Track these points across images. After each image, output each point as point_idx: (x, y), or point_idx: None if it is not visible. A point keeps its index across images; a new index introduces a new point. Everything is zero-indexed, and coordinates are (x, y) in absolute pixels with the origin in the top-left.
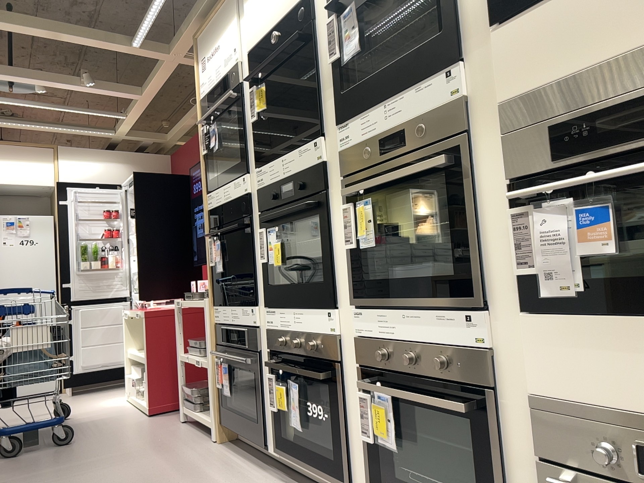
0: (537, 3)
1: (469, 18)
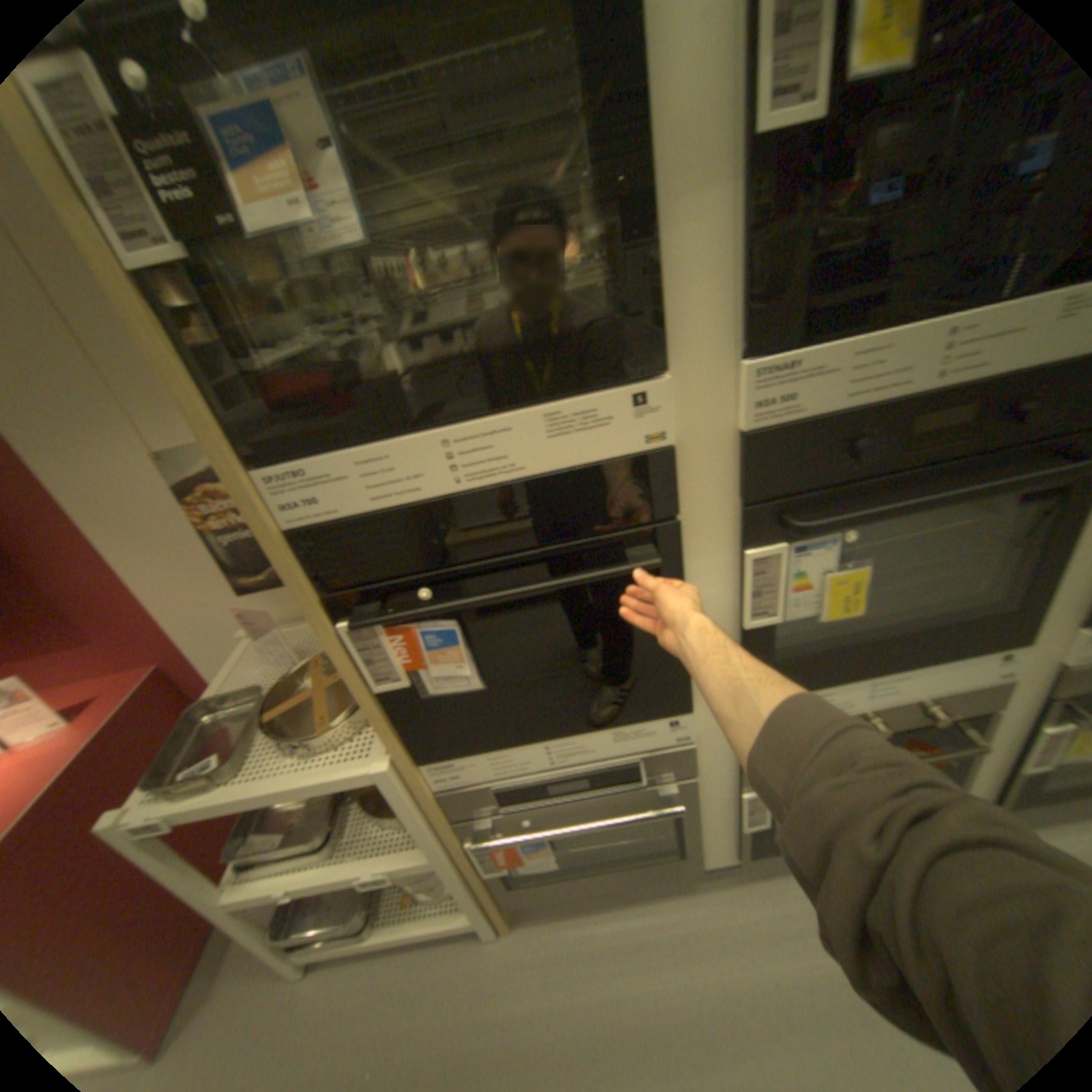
0: None
1: None
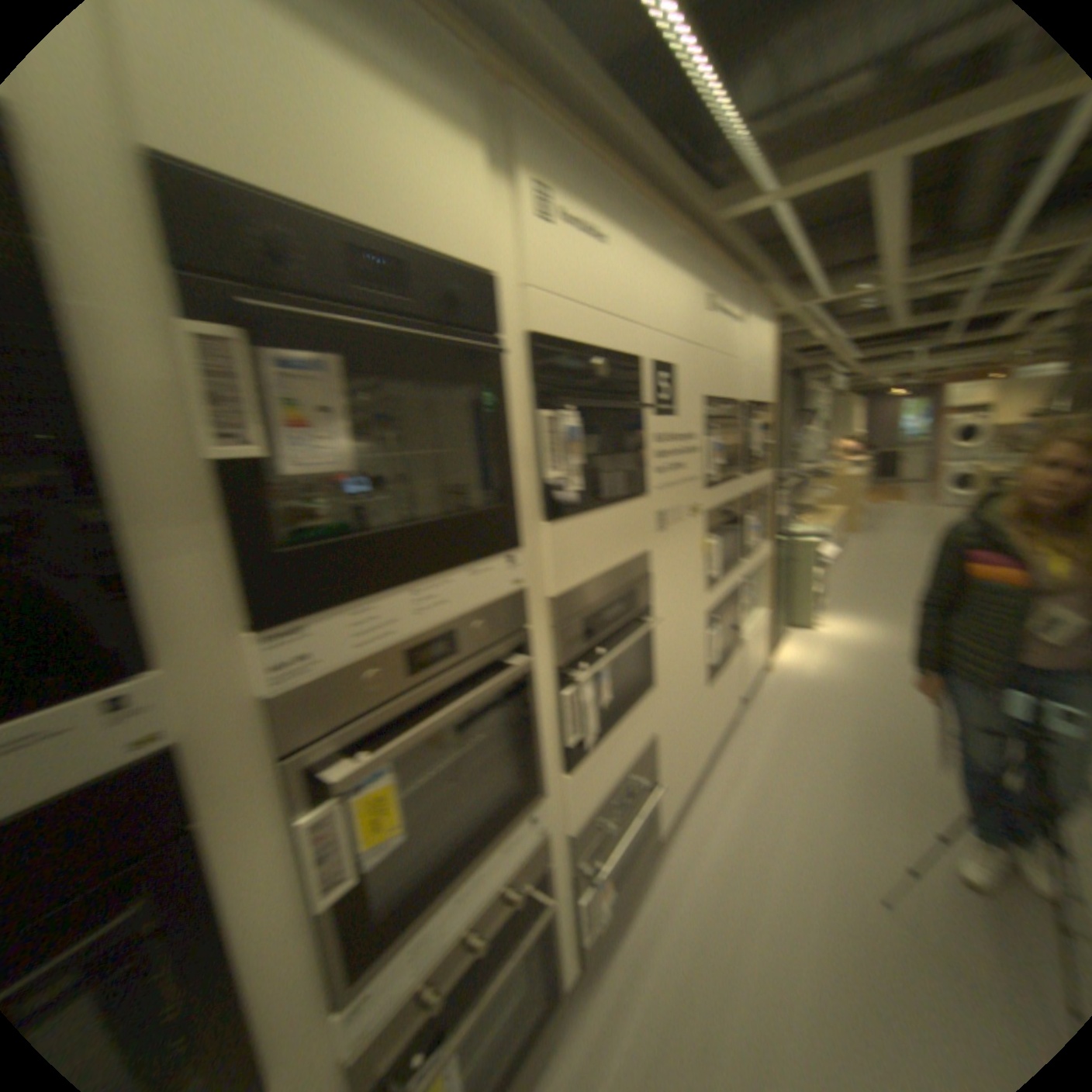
0: (576, 517)
1: (527, 502)
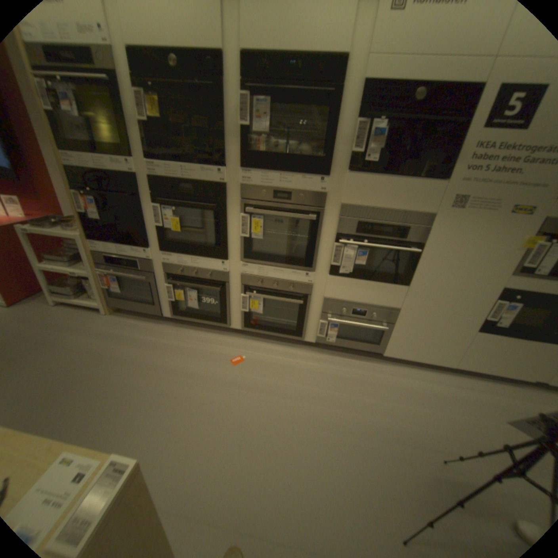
0: (368, 174)
1: (338, 159)
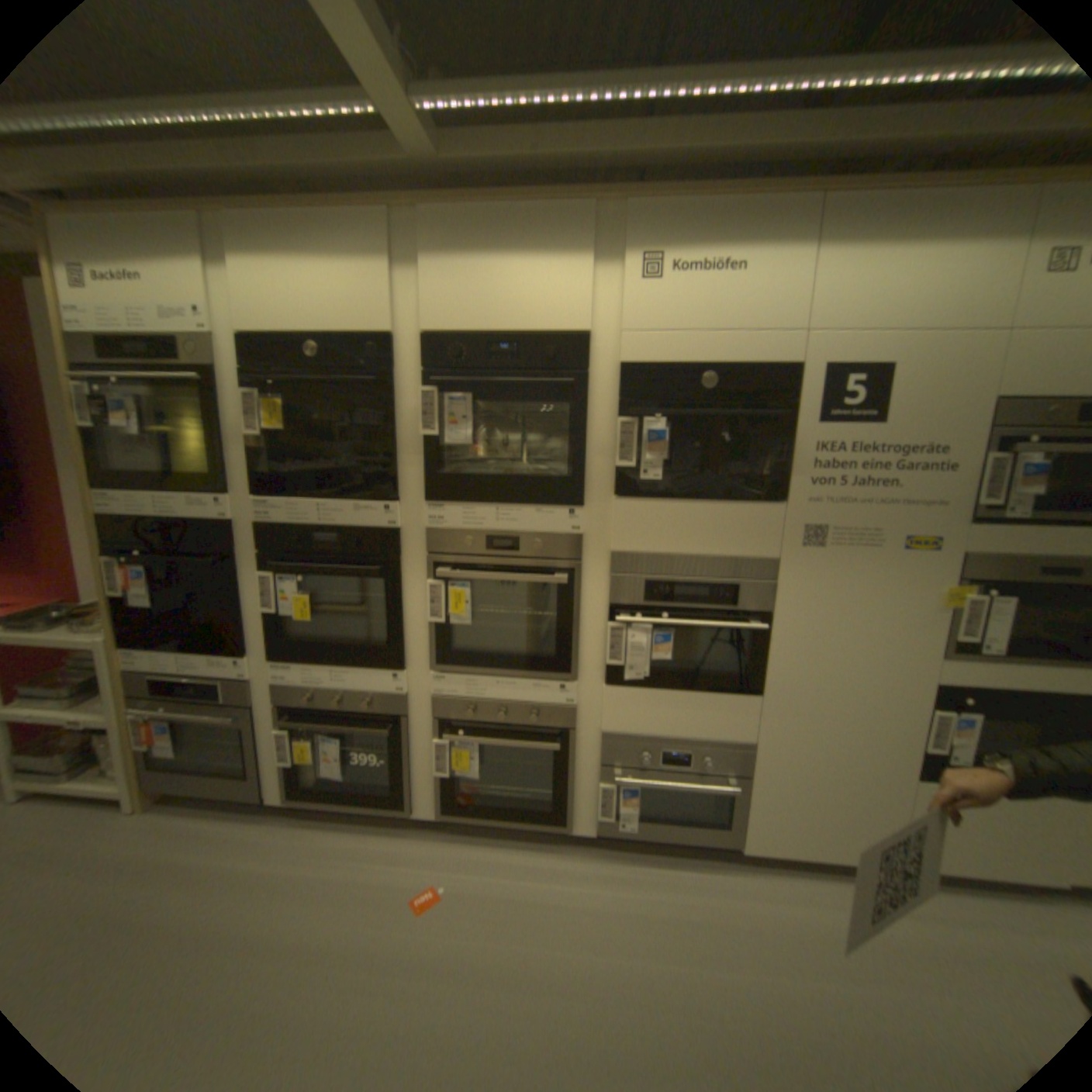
0: (650, 500)
1: (595, 479)
